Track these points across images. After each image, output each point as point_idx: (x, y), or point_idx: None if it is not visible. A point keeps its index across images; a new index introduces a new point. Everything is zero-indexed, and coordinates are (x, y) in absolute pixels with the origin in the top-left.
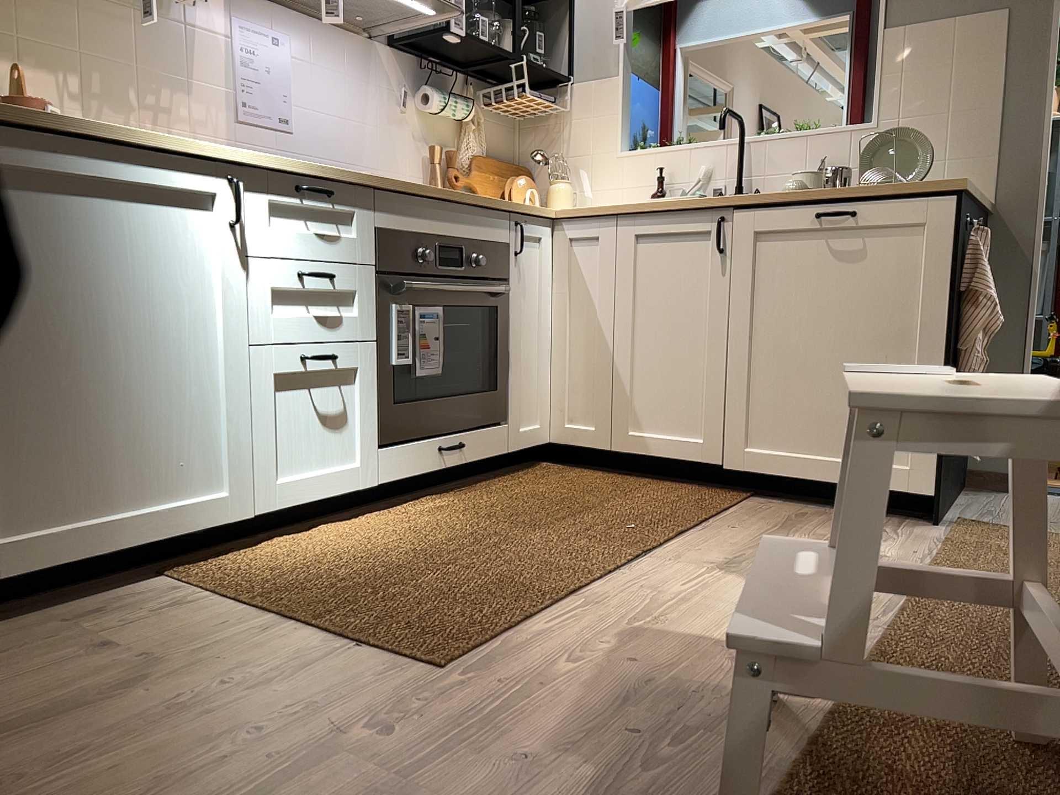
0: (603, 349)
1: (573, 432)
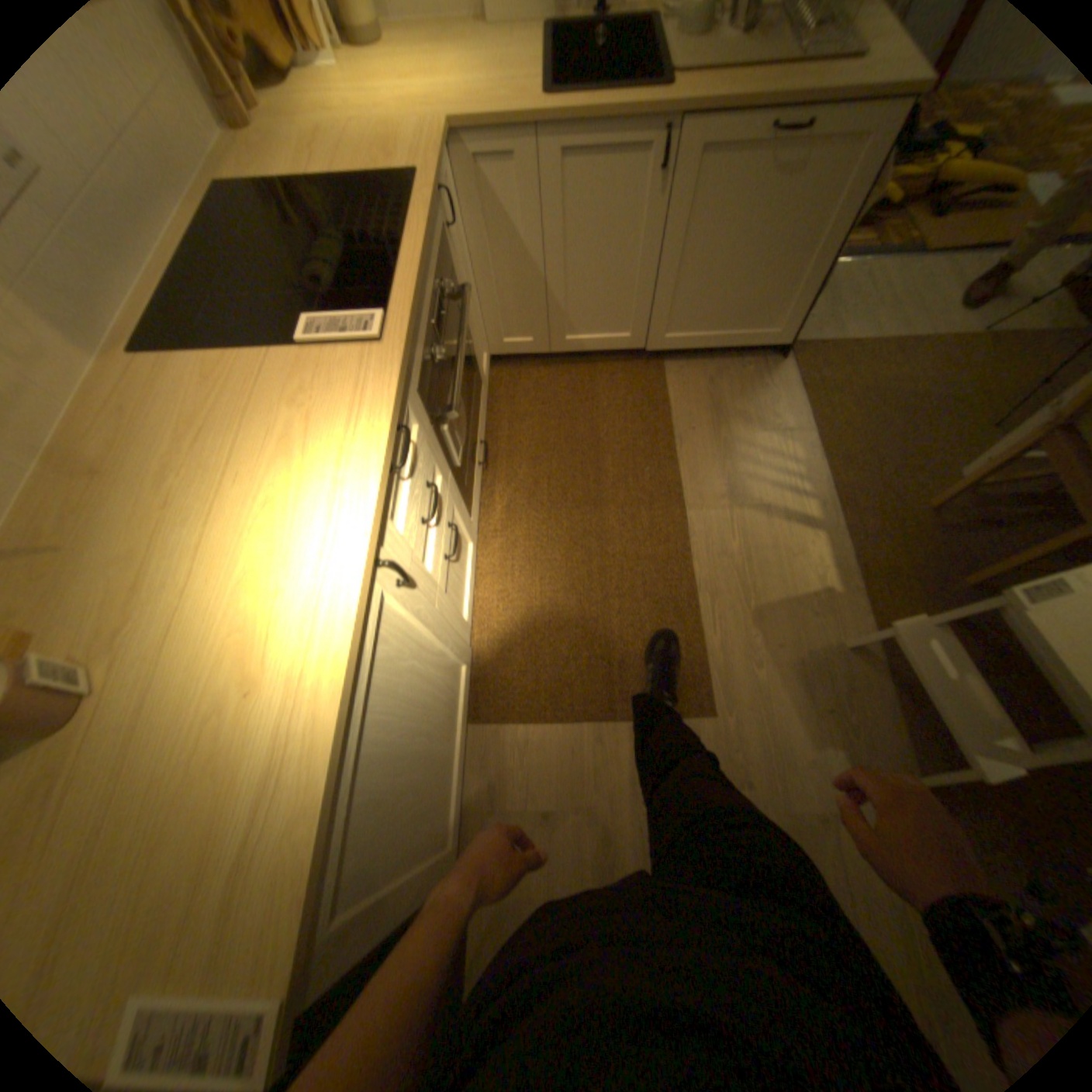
0: (532, 276)
1: (511, 344)
